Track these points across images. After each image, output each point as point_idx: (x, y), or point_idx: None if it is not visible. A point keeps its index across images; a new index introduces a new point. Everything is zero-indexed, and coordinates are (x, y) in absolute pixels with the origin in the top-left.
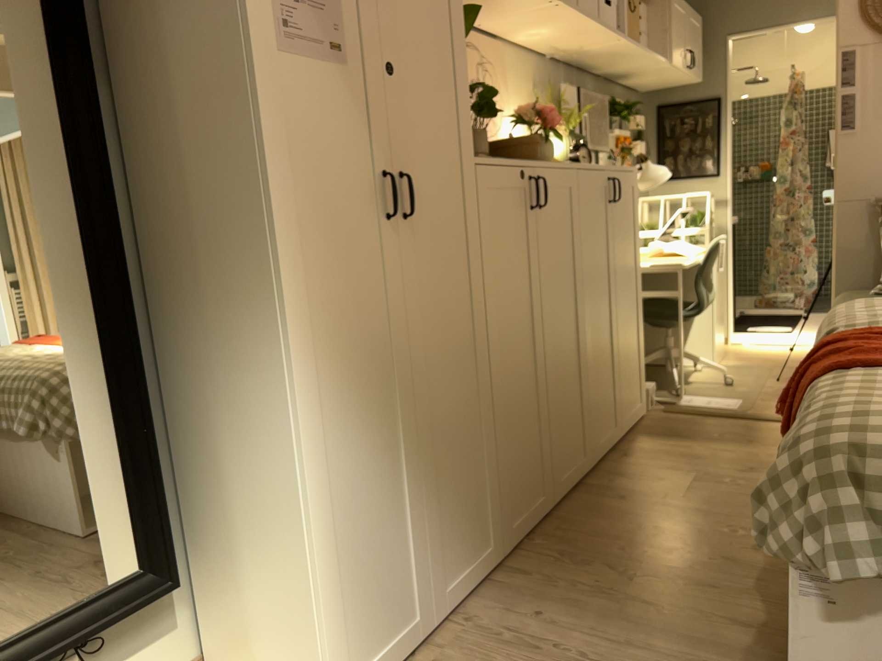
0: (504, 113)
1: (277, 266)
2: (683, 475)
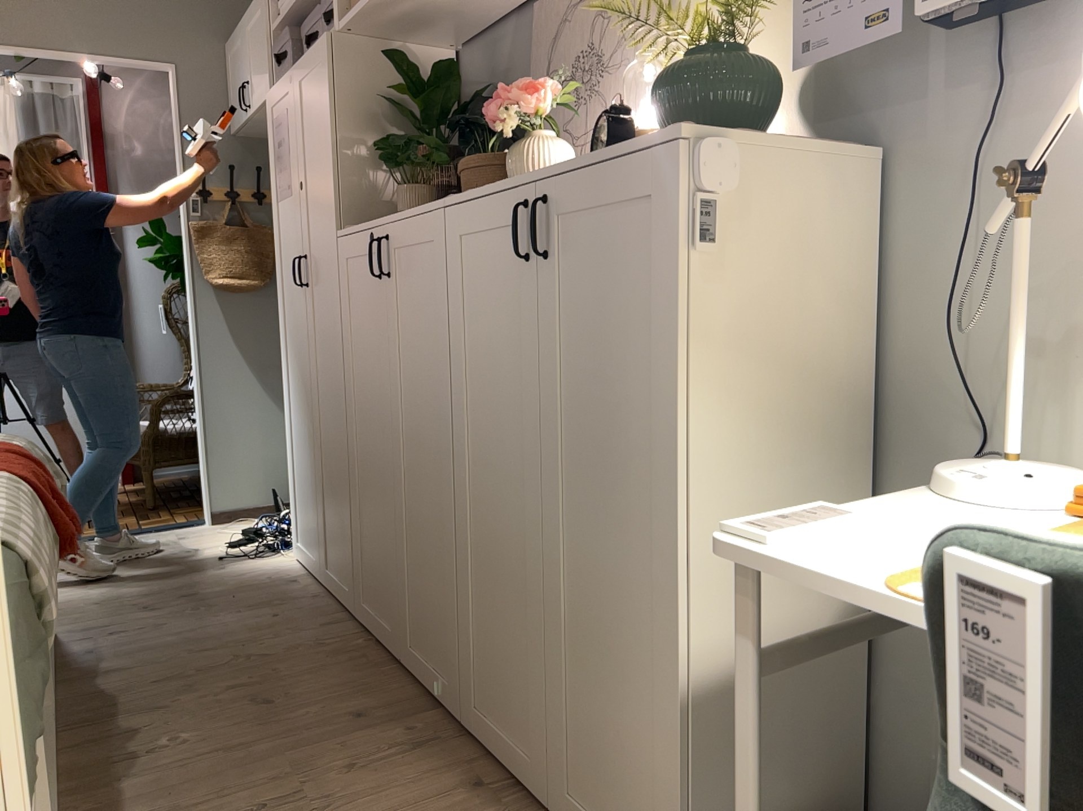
0: (627, 80)
1: (279, 309)
2: (324, 803)
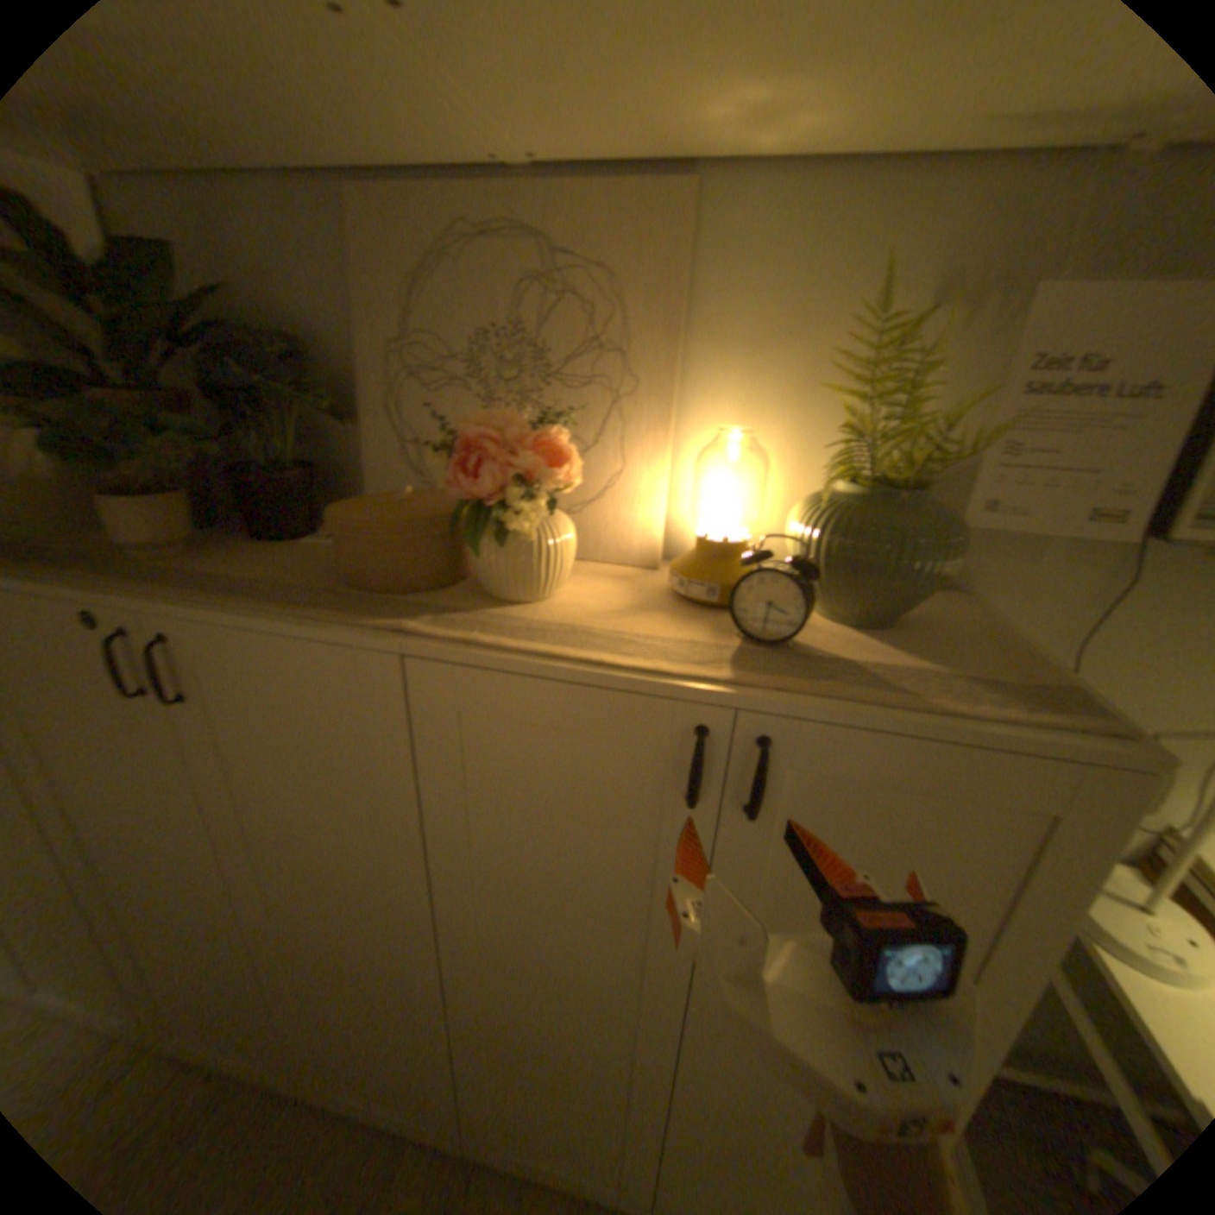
0: (615, 413)
1: None
2: None
